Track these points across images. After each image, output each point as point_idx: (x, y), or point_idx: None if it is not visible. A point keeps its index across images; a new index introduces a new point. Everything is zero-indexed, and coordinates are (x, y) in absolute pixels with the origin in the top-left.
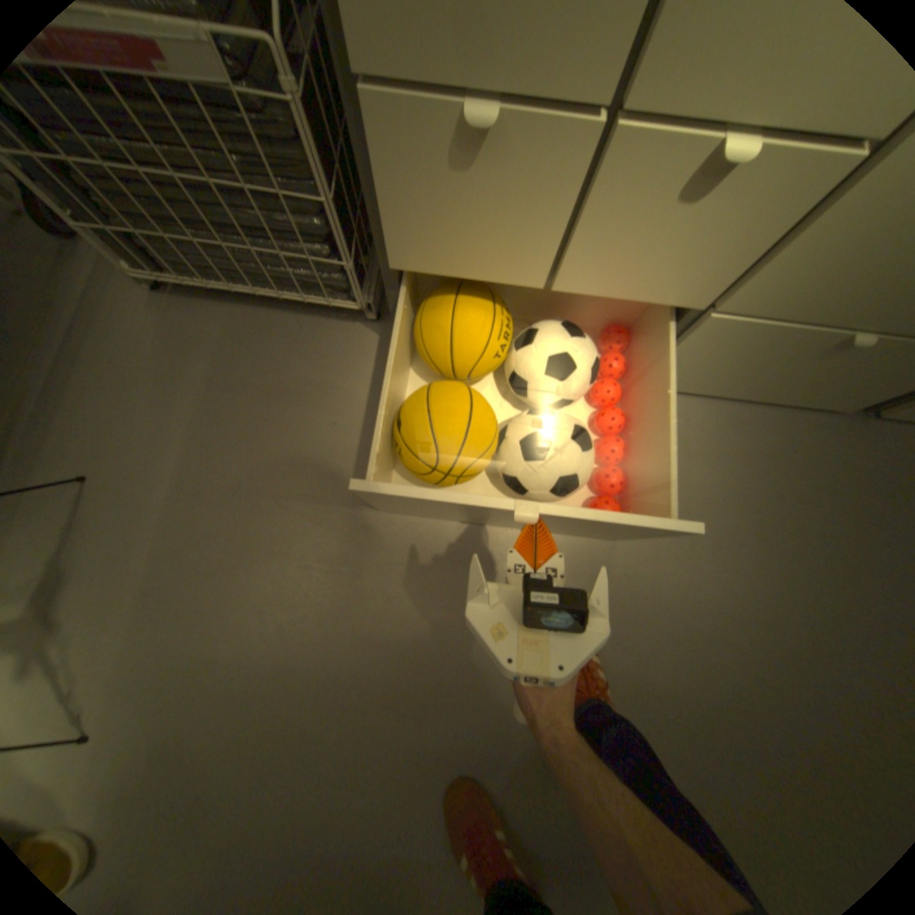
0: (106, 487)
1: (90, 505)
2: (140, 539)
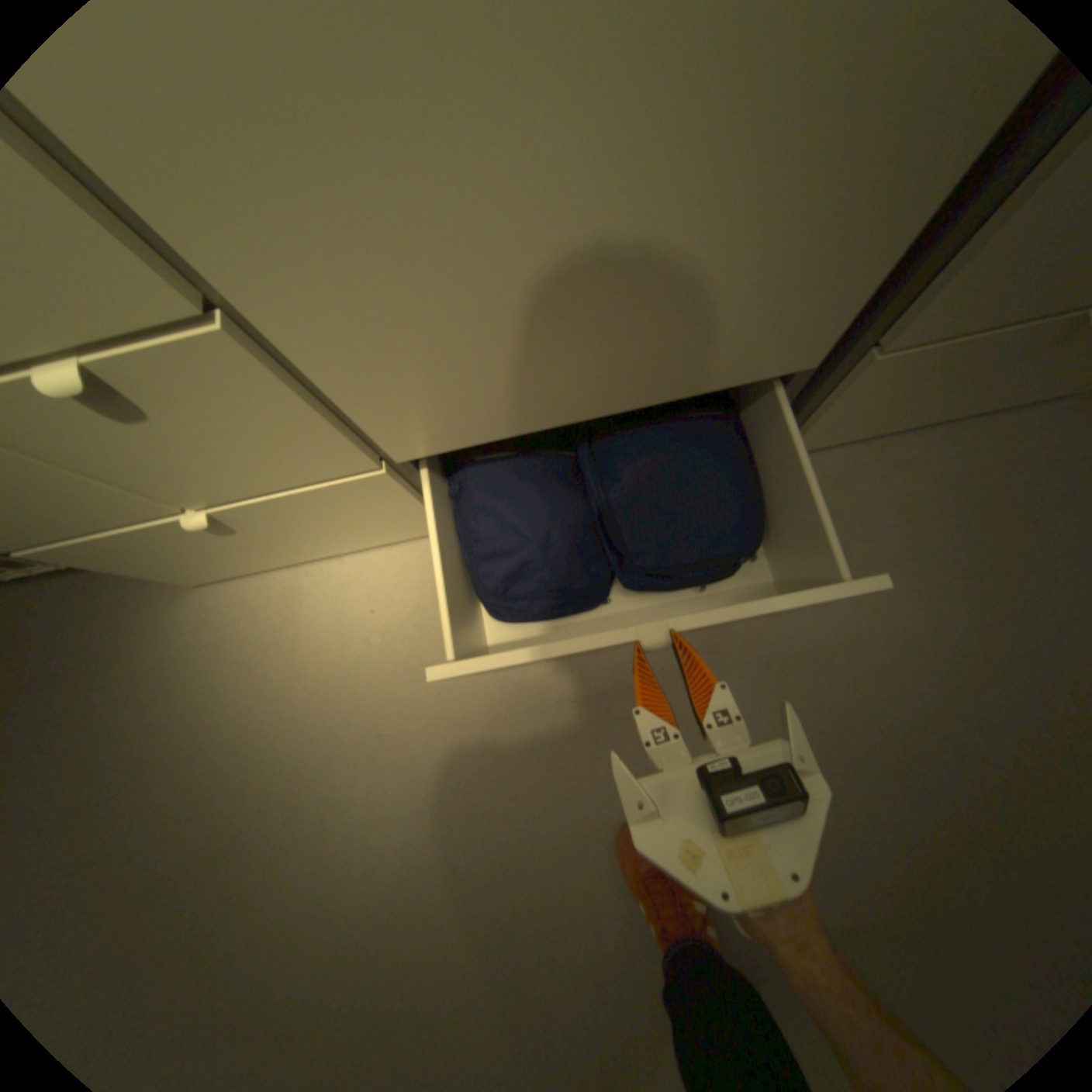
0: None
1: None
2: None
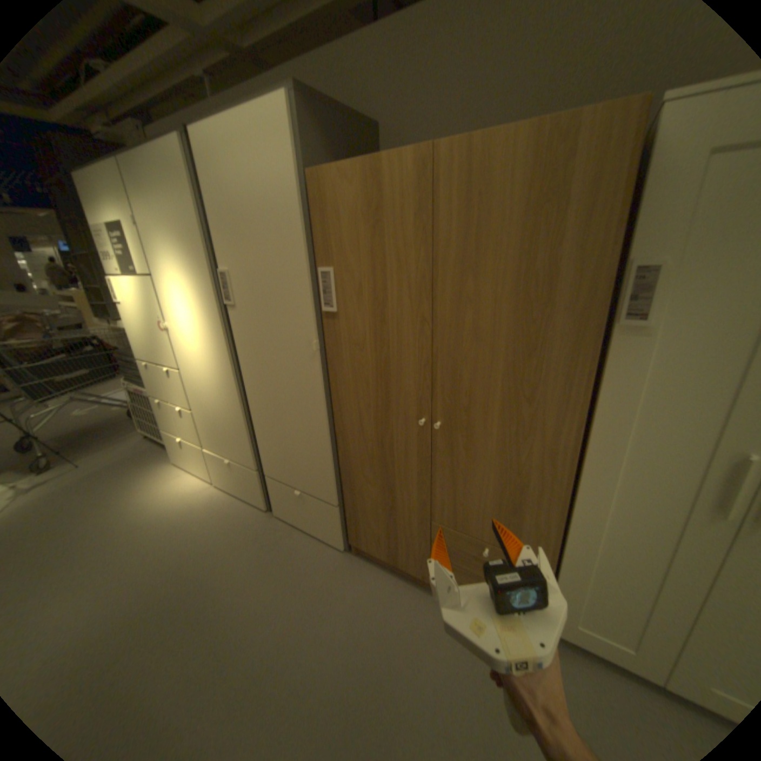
0: (80, 470)
1: (72, 472)
2: (69, 482)
